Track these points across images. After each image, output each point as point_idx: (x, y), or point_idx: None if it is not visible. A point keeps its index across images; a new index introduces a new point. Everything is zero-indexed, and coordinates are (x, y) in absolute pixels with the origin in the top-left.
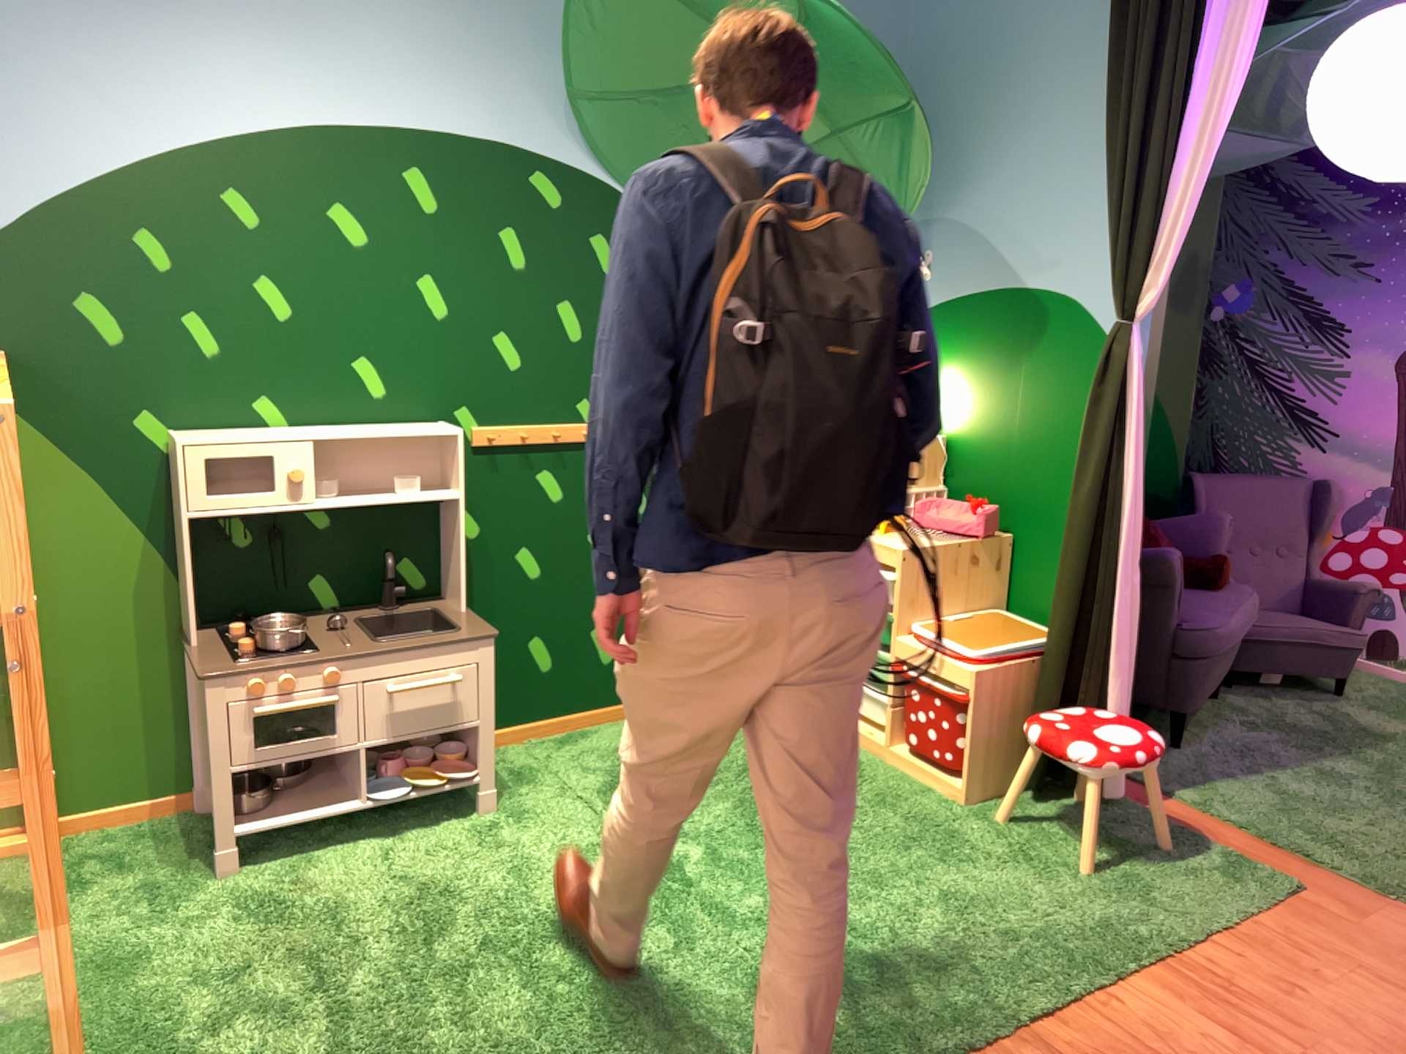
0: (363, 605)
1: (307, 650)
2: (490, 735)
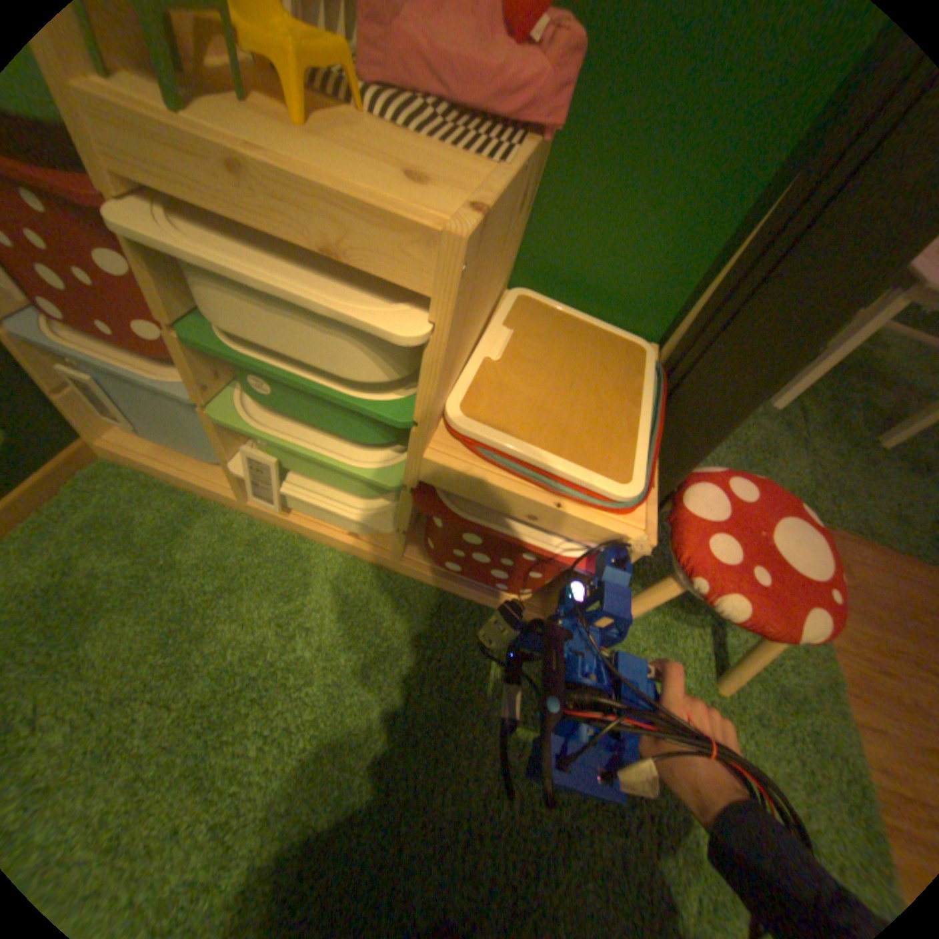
0: None
1: None
2: None
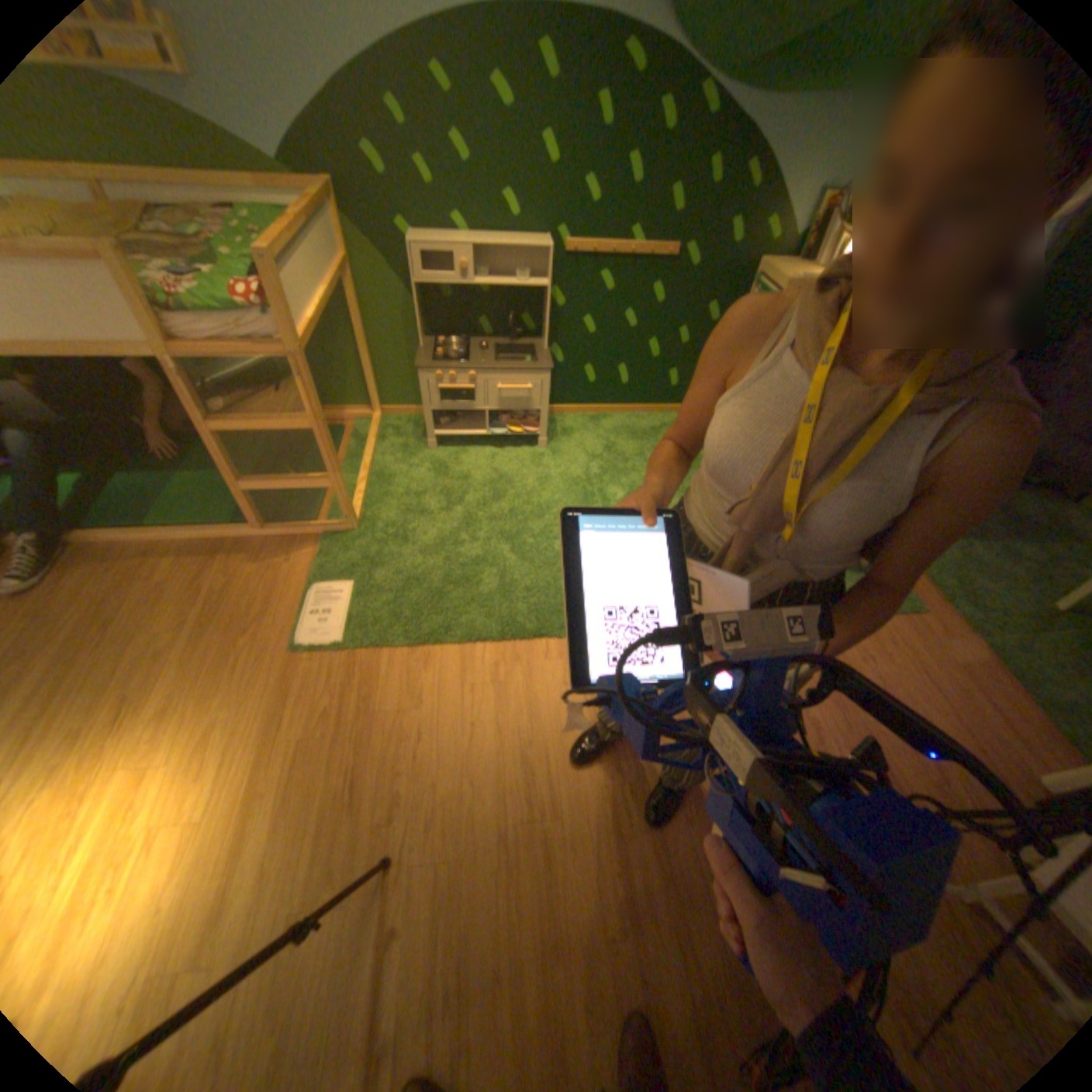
0: (500, 337)
1: (459, 362)
2: (542, 418)
